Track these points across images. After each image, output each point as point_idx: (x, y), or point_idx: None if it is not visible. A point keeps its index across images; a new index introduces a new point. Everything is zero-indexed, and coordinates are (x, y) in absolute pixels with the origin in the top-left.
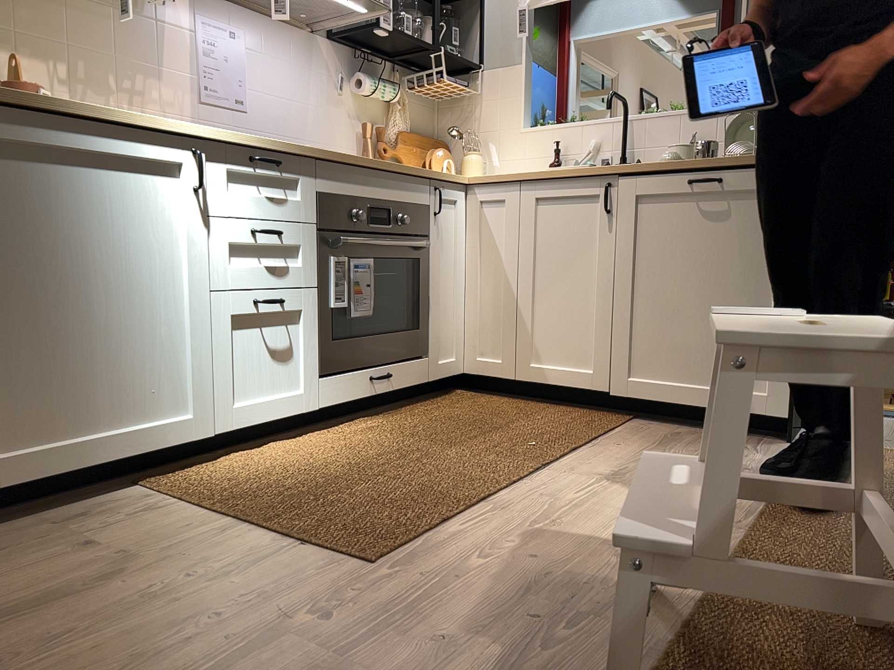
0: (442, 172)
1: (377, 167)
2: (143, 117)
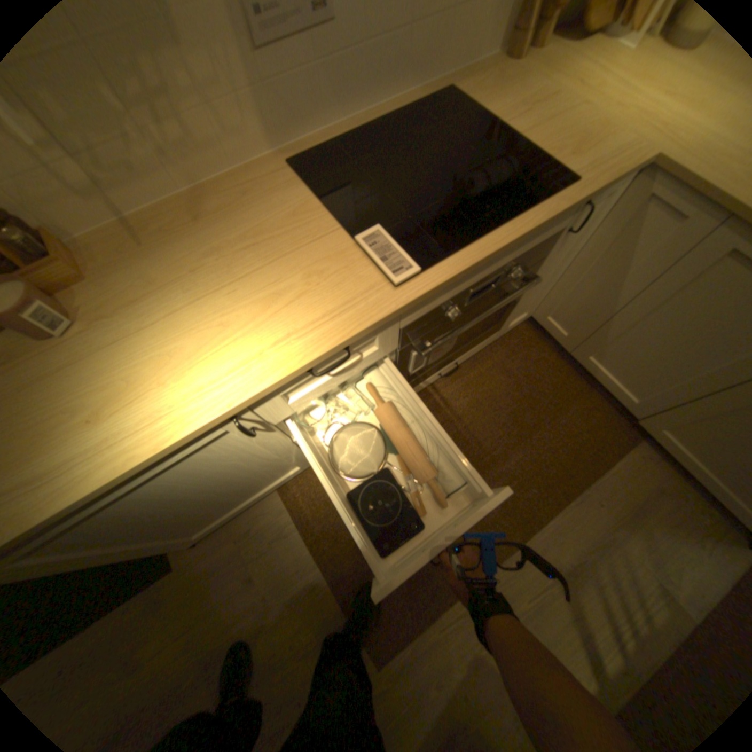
0: (613, 177)
1: (497, 251)
2: (147, 453)
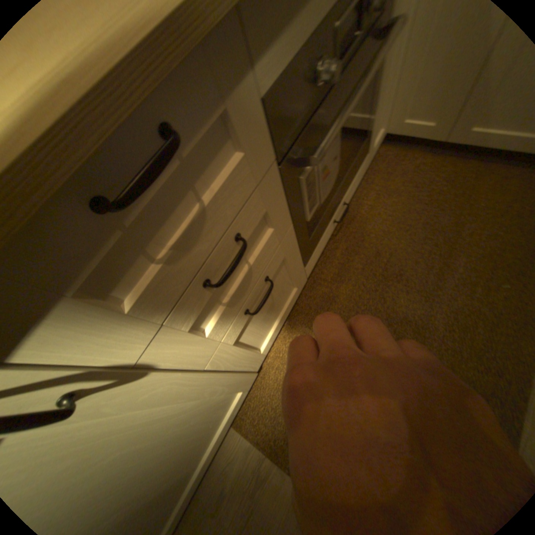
0: None
1: None
2: None
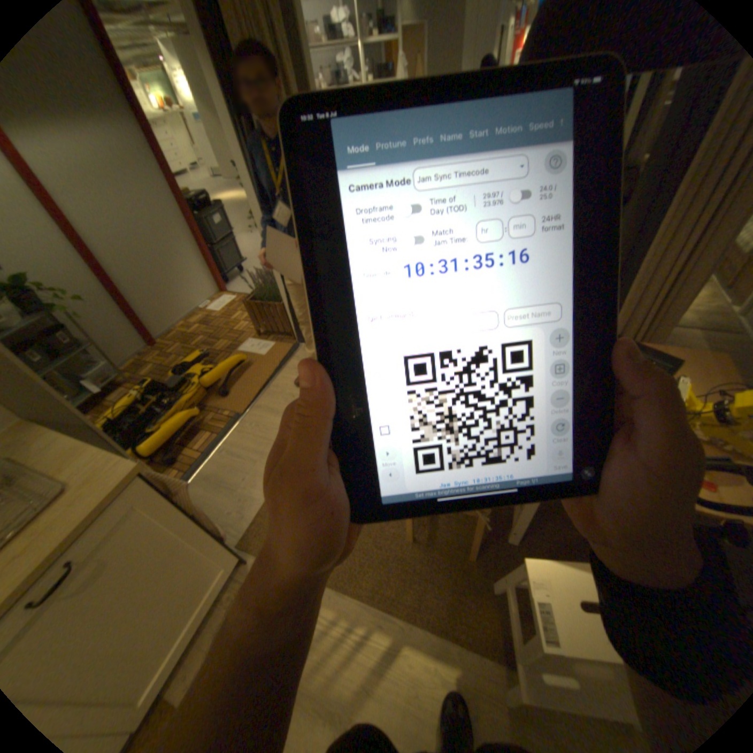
0: None
1: None
2: None
